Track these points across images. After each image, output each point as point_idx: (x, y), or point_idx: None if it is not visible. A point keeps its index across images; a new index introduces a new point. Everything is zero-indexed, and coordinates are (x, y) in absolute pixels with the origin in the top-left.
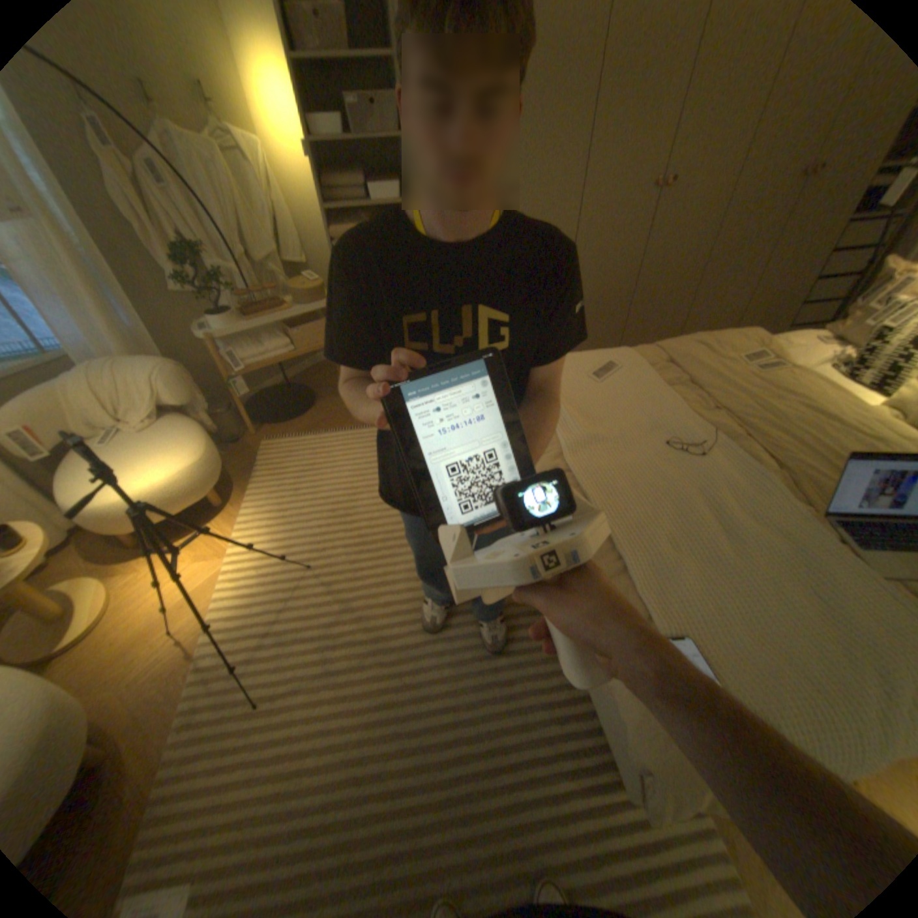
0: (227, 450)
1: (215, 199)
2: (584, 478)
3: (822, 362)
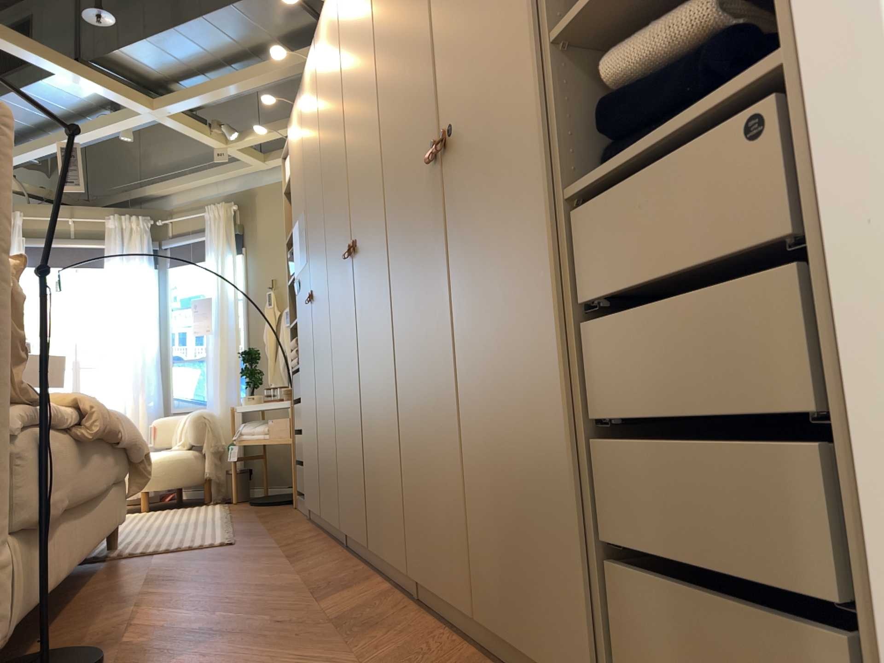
0: (224, 500)
1: None
2: None
3: None
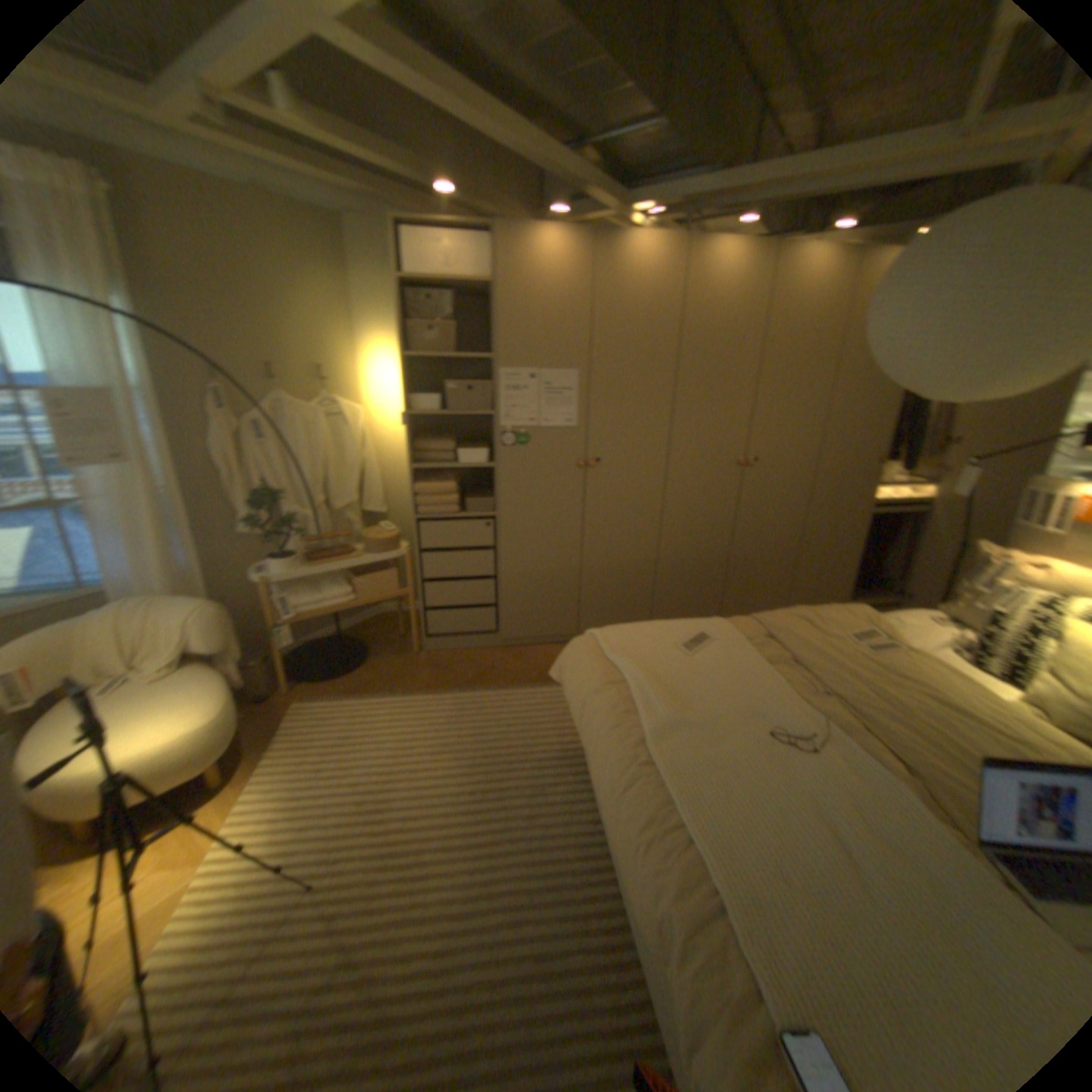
0: (247, 714)
1: (307, 455)
2: (672, 774)
3: (941, 645)
